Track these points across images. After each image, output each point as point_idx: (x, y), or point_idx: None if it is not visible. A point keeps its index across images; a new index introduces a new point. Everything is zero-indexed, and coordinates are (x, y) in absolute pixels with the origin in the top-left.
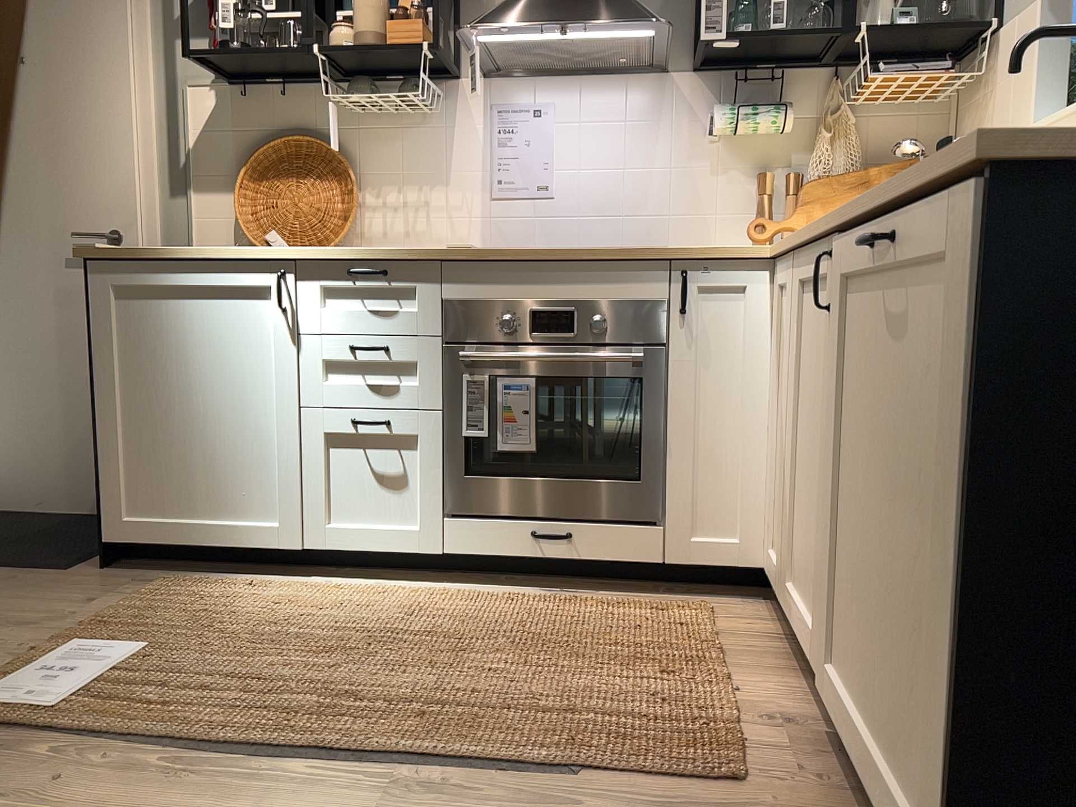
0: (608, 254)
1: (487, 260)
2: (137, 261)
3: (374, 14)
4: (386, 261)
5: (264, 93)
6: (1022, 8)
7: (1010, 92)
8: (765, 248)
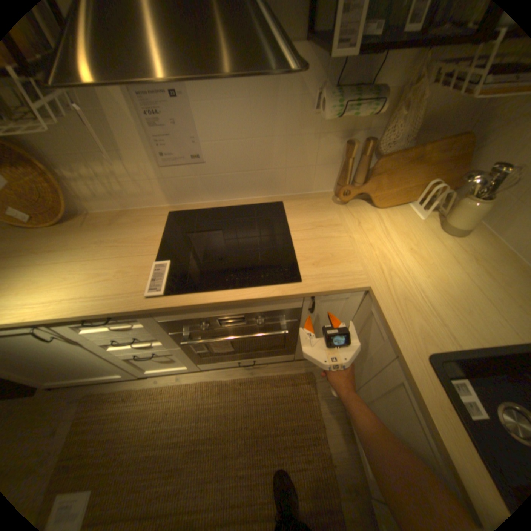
0: (263, 300)
1: (180, 308)
2: None
3: None
4: (107, 316)
5: None
6: None
7: None
8: (367, 287)
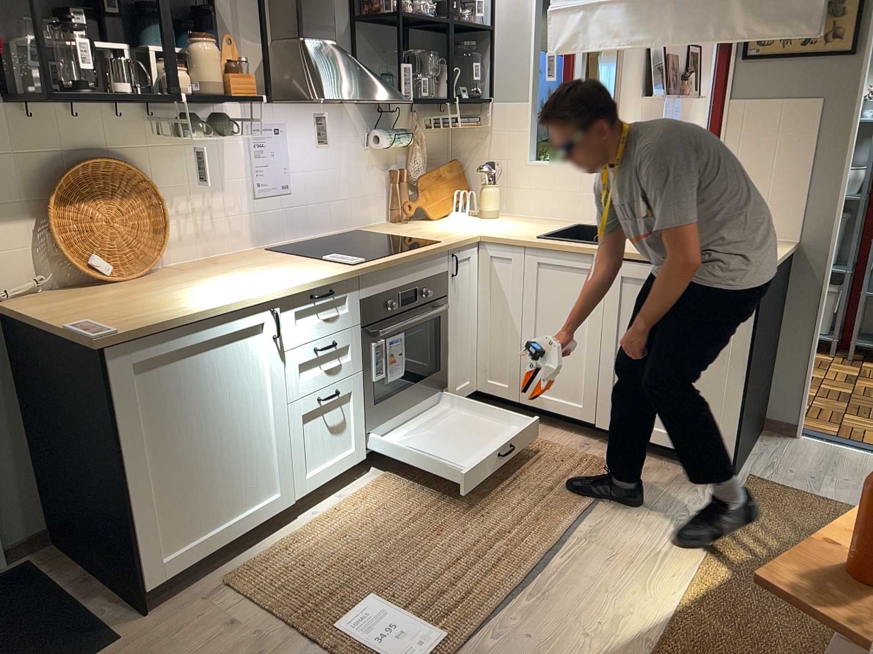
0: (430, 252)
1: (381, 269)
2: (158, 334)
3: (221, 67)
4: (333, 283)
5: (48, 114)
6: (515, 100)
7: (510, 139)
8: (479, 235)
